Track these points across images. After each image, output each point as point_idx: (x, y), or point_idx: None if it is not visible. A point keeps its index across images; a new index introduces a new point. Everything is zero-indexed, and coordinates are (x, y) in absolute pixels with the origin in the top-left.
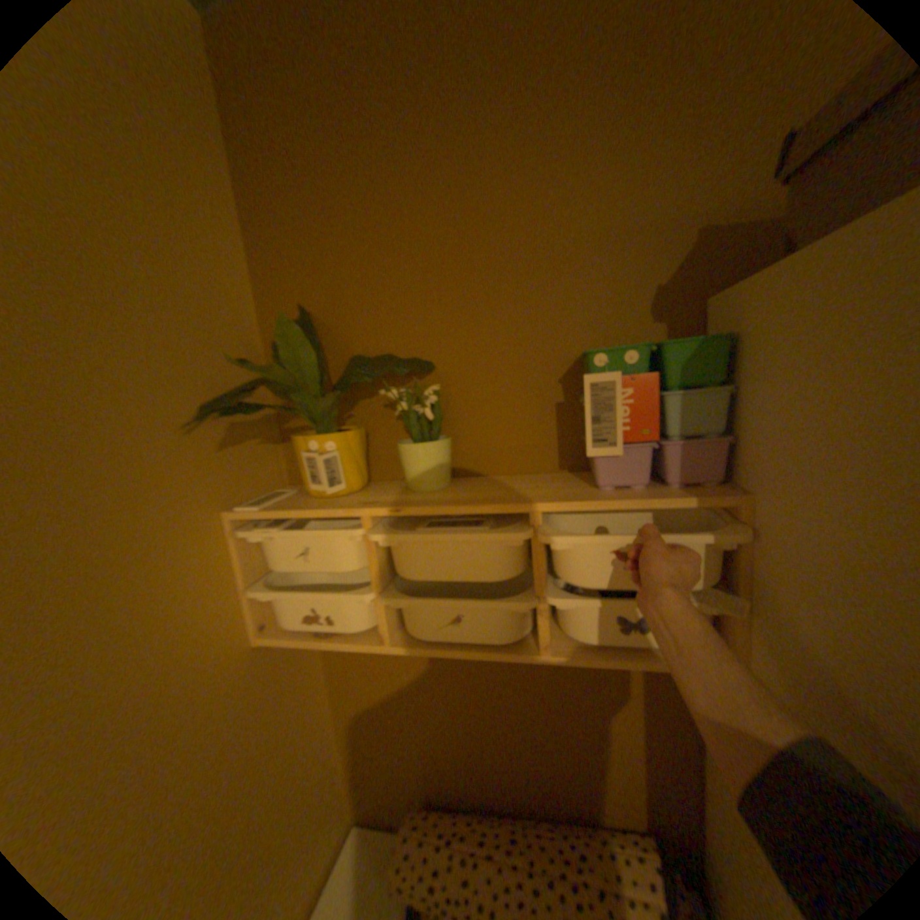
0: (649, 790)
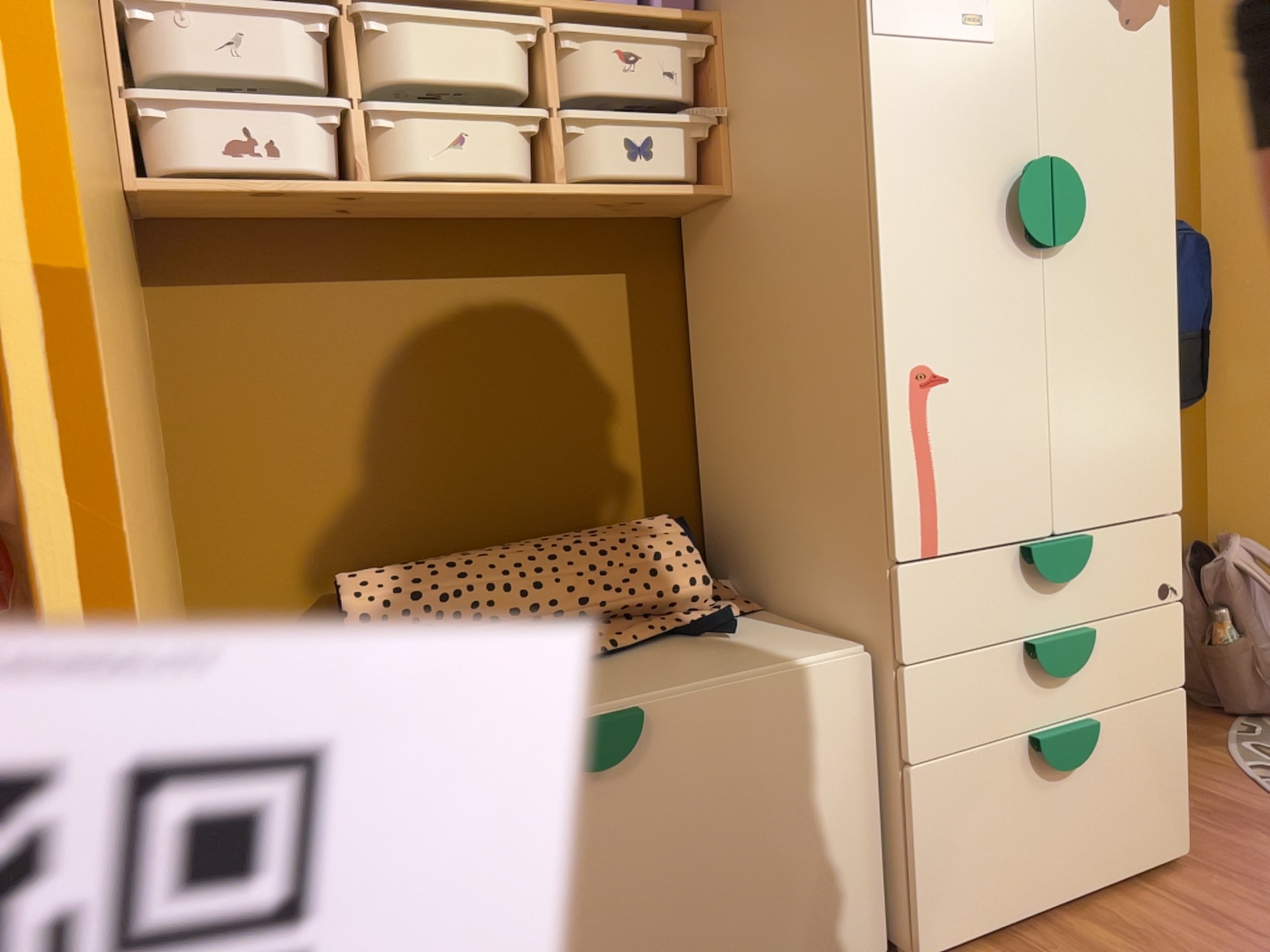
0: (647, 469)
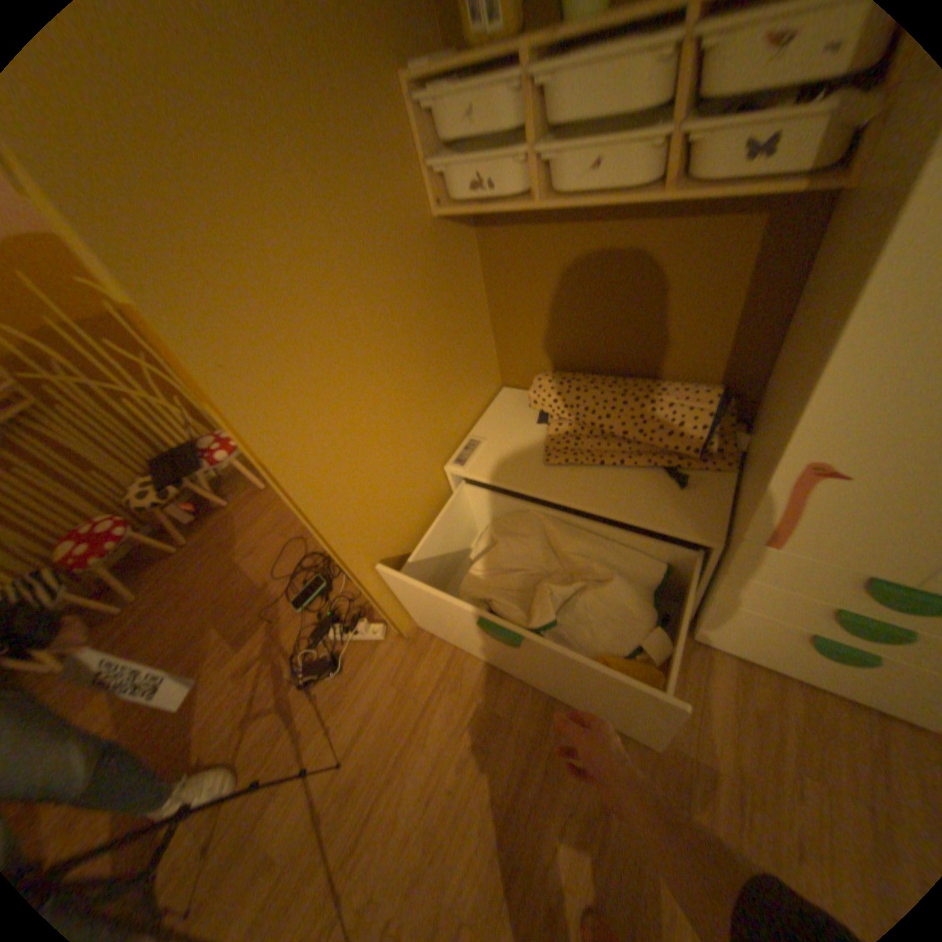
0: (730, 354)
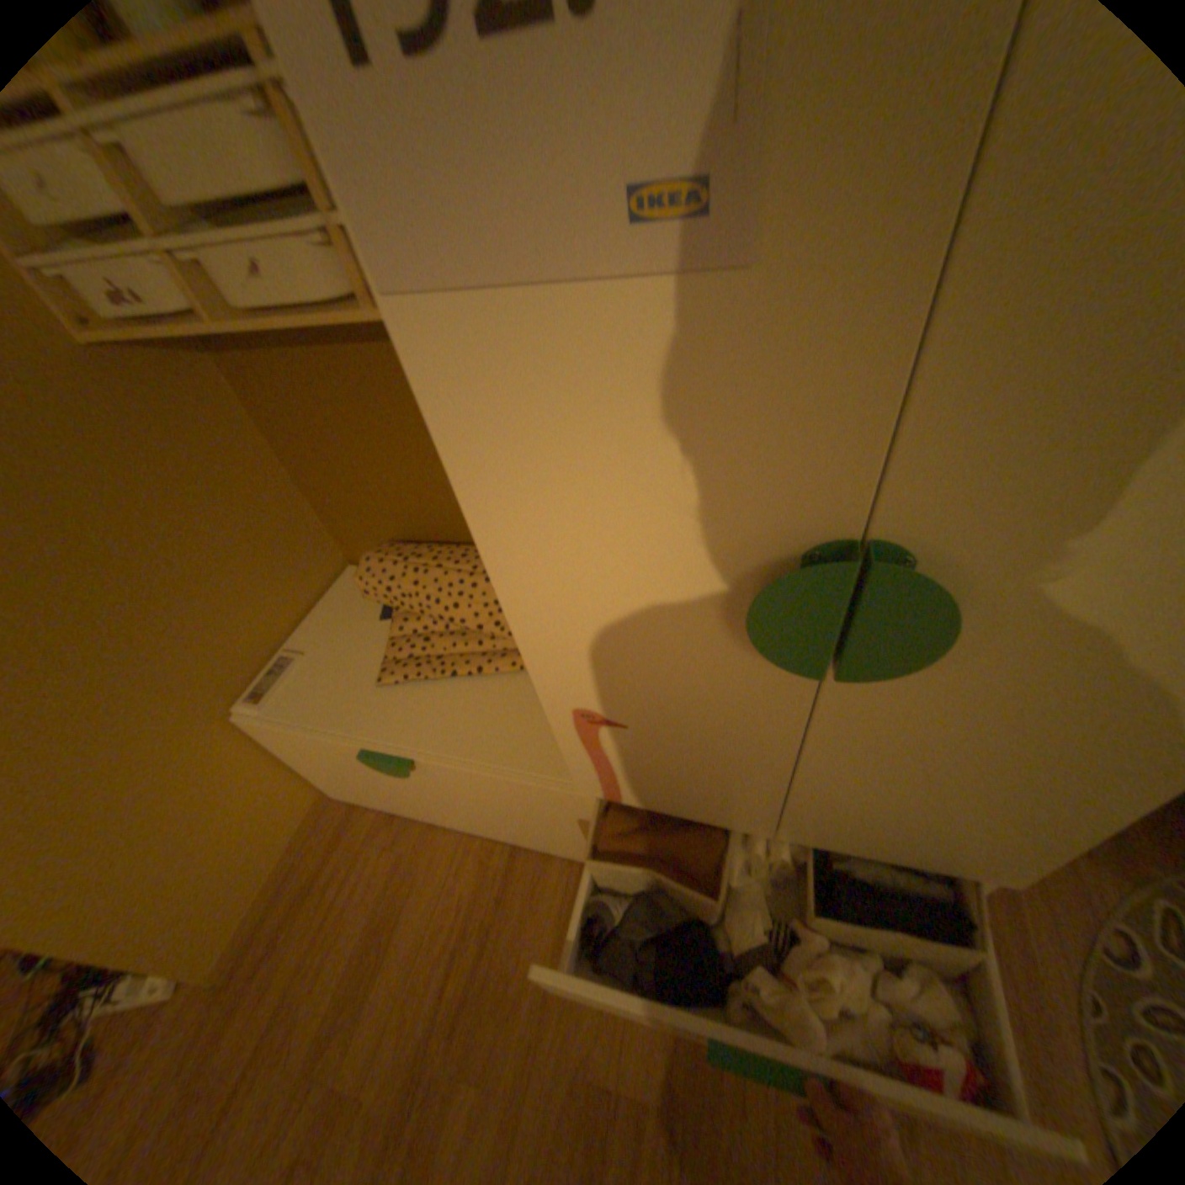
0: None
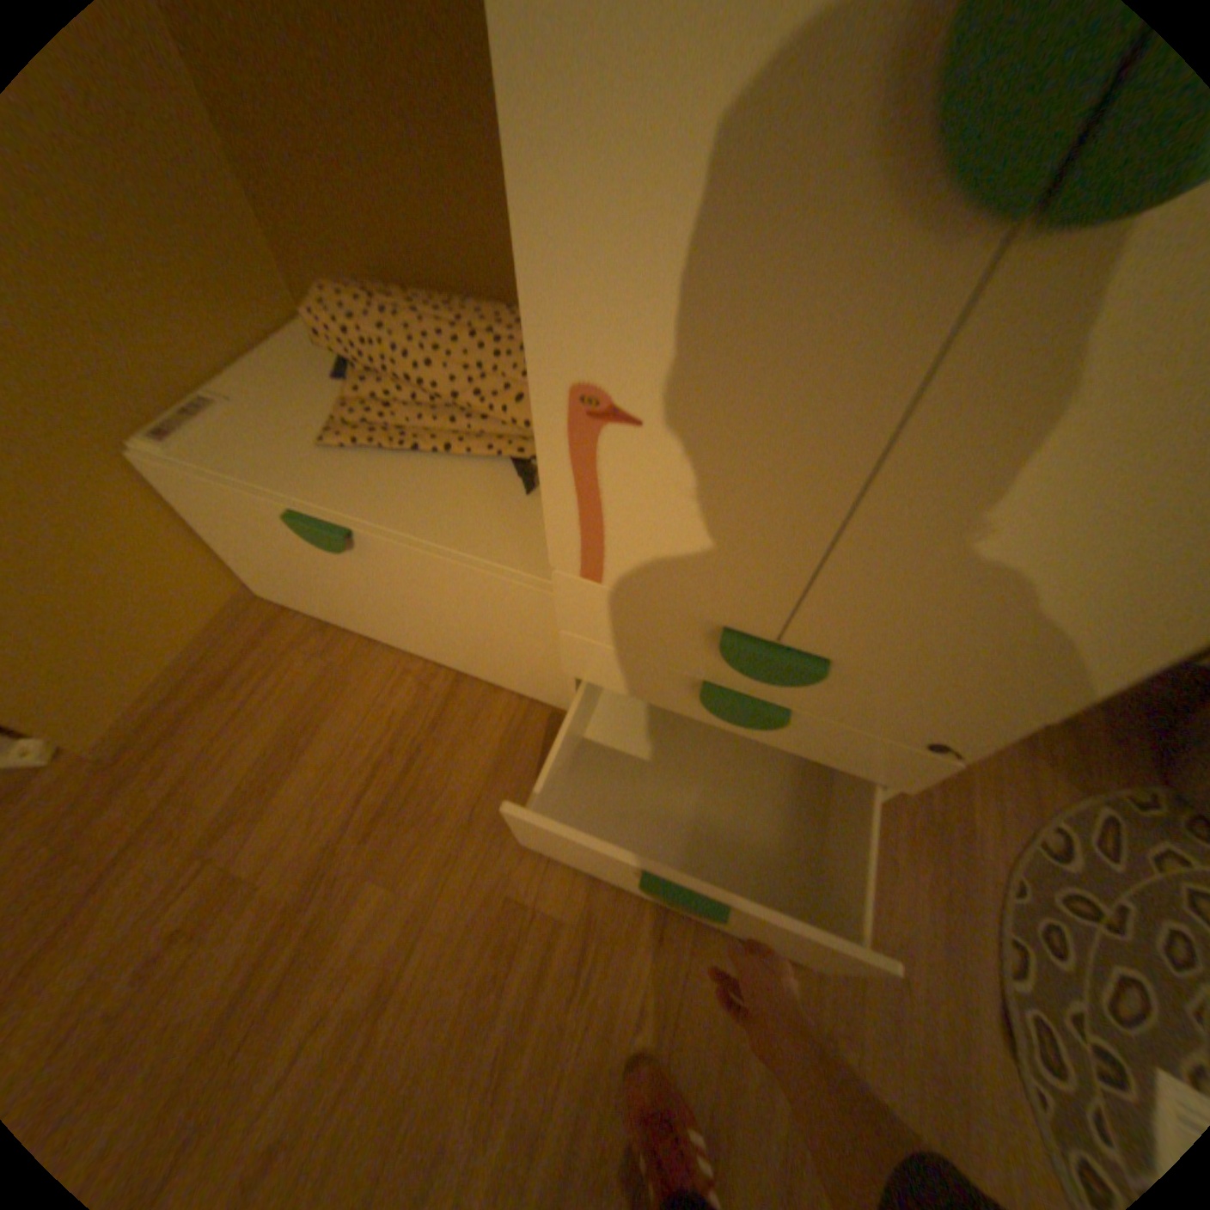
0: None
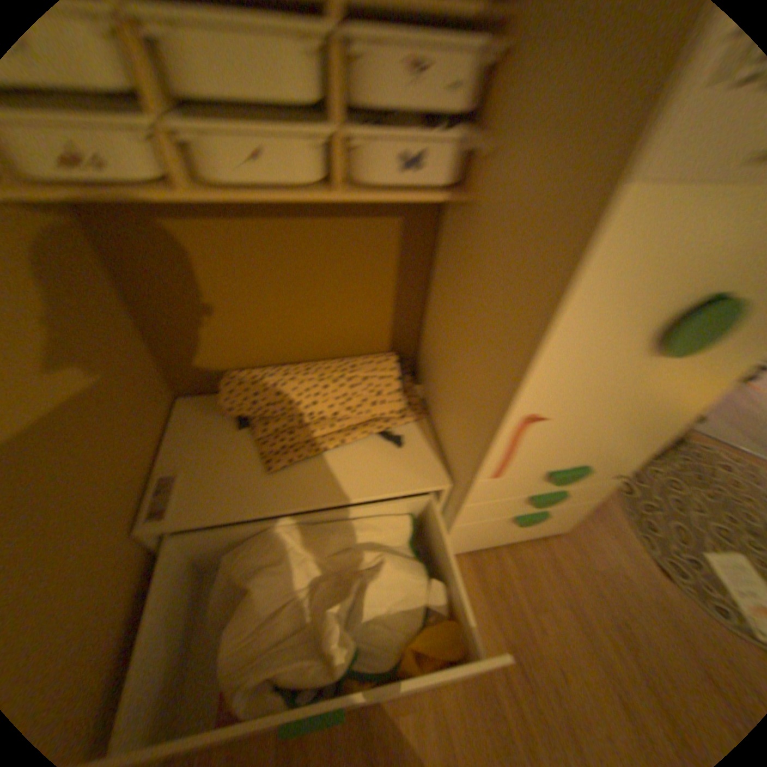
0: (393, 326)
